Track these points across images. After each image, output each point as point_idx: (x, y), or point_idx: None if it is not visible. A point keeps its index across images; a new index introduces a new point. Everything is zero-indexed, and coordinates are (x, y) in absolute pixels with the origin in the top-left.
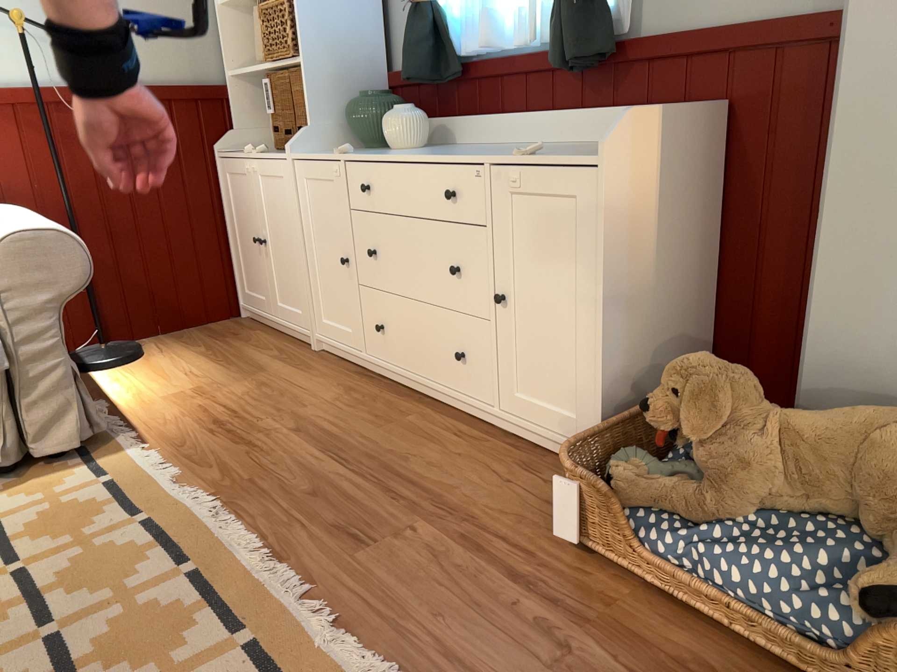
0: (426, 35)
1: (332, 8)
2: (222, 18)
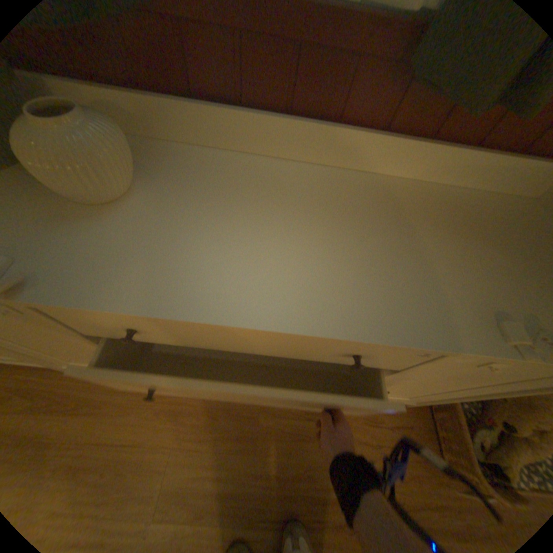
0: None
1: None
2: None
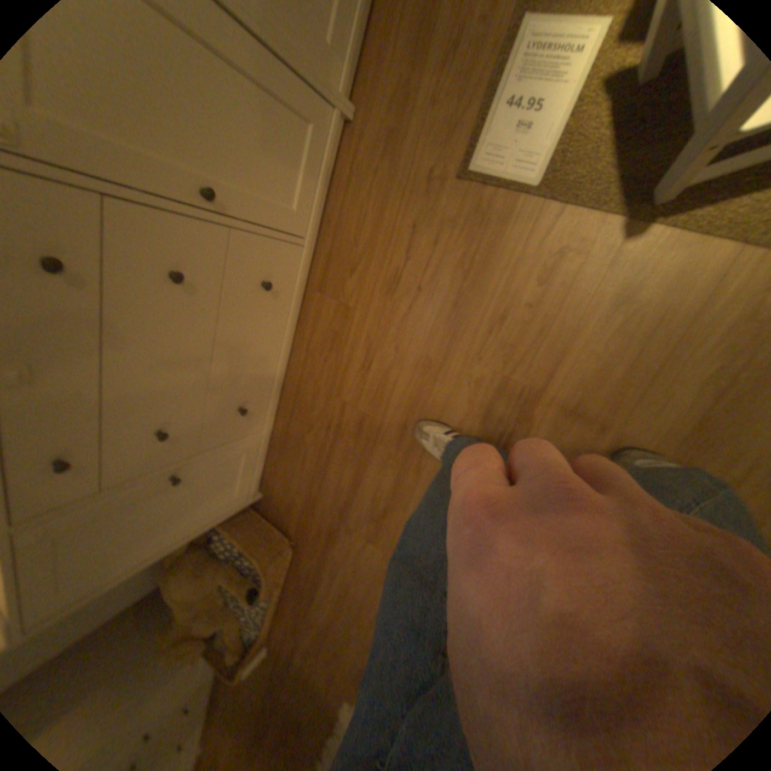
0: None
1: None
2: None
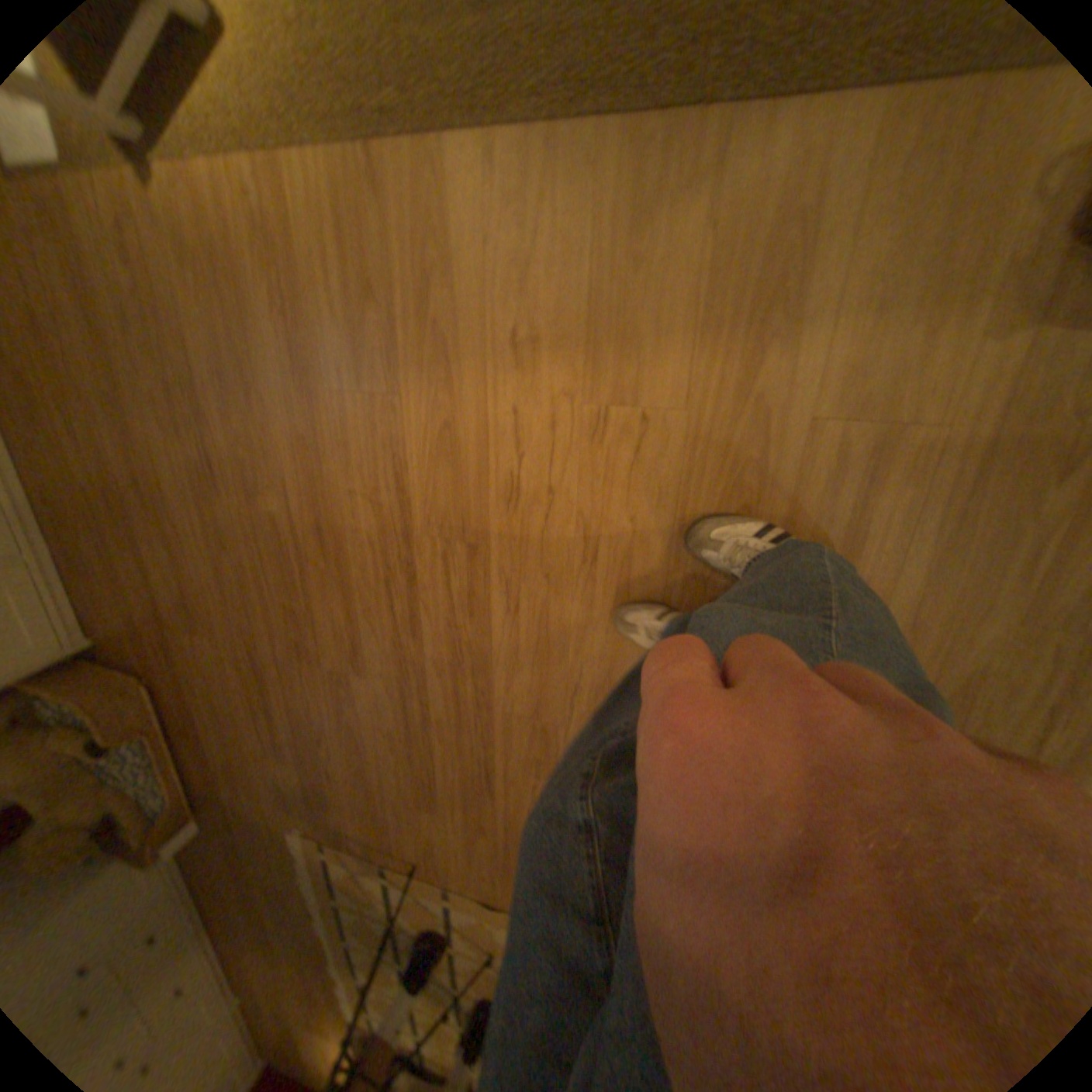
0: None
1: None
2: None
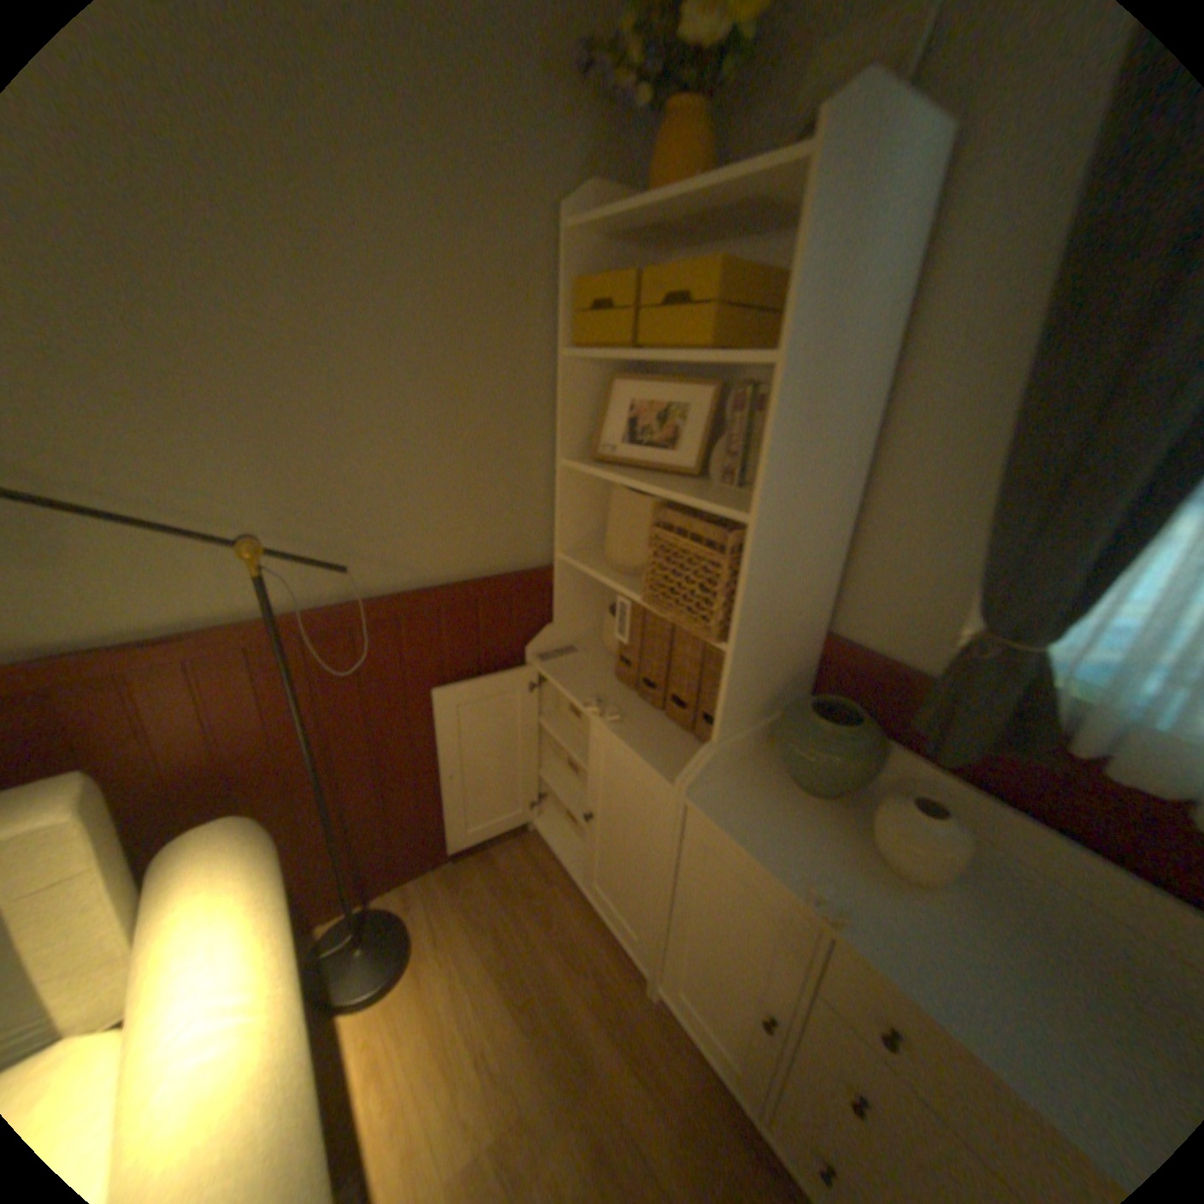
0: (1022, 706)
1: (794, 563)
2: (563, 479)
